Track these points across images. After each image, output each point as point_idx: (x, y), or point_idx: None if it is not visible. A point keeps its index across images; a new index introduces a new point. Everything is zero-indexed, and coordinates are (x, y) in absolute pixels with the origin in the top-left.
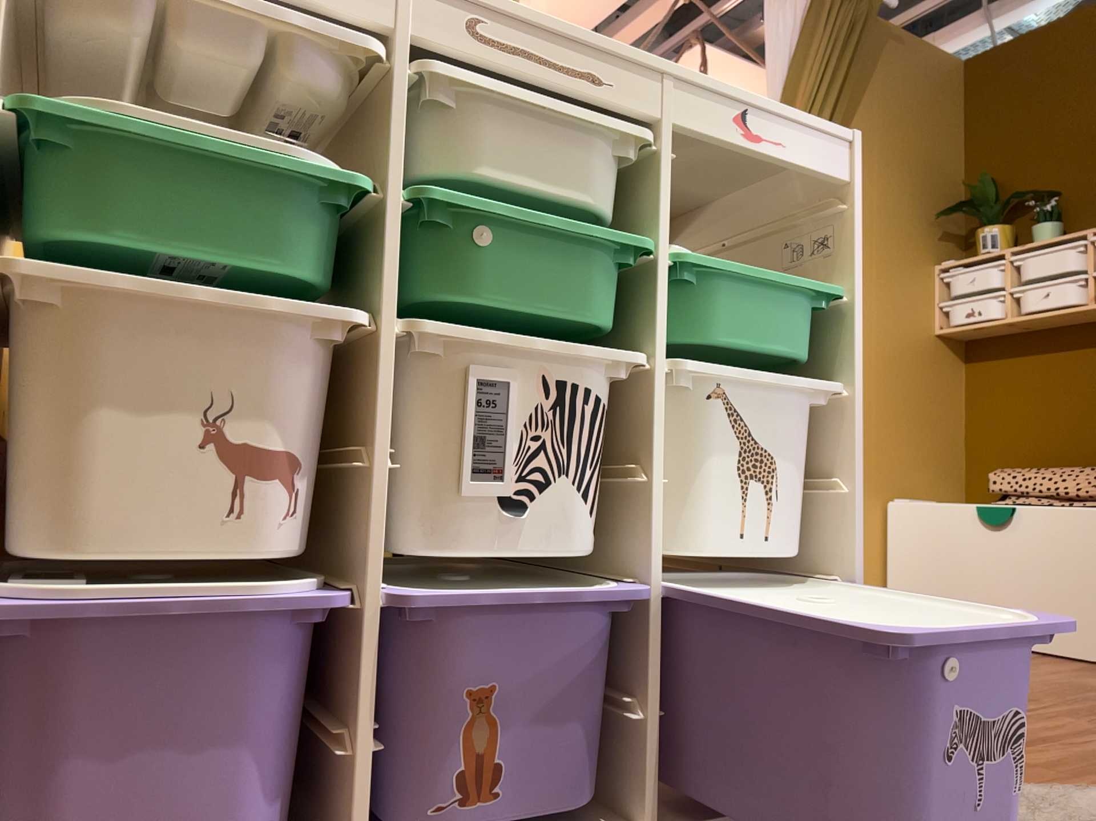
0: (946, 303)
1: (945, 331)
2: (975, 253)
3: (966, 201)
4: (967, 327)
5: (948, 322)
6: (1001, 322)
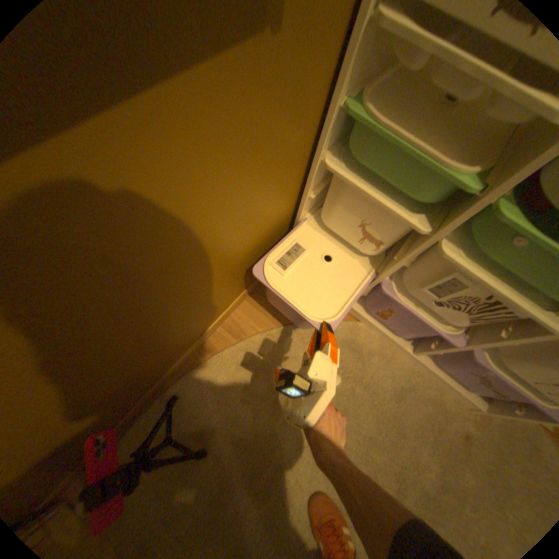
0: None
1: None
2: None
3: None
4: None
5: None
6: None
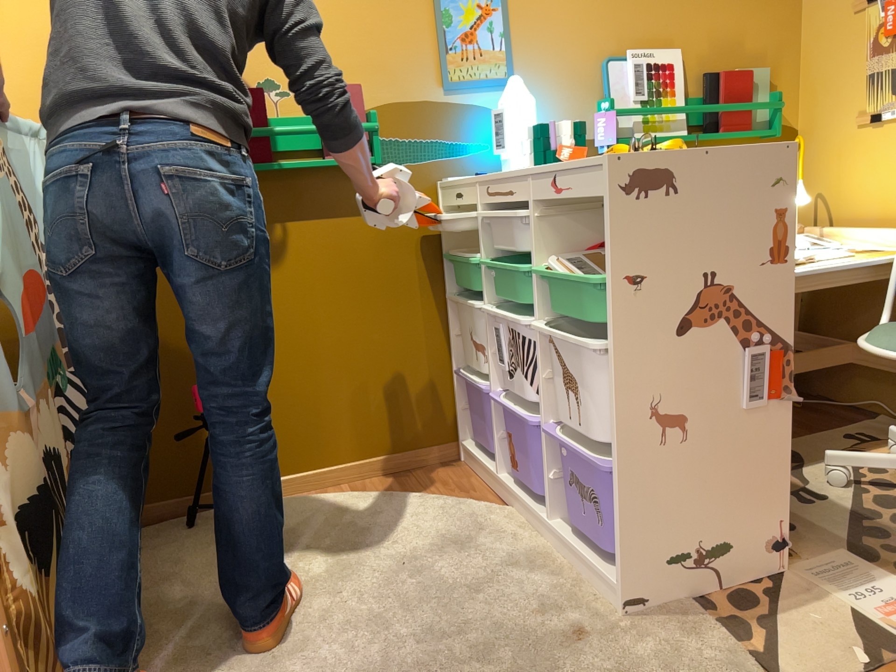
0: None
1: None
2: None
3: None
4: None
5: None
6: None
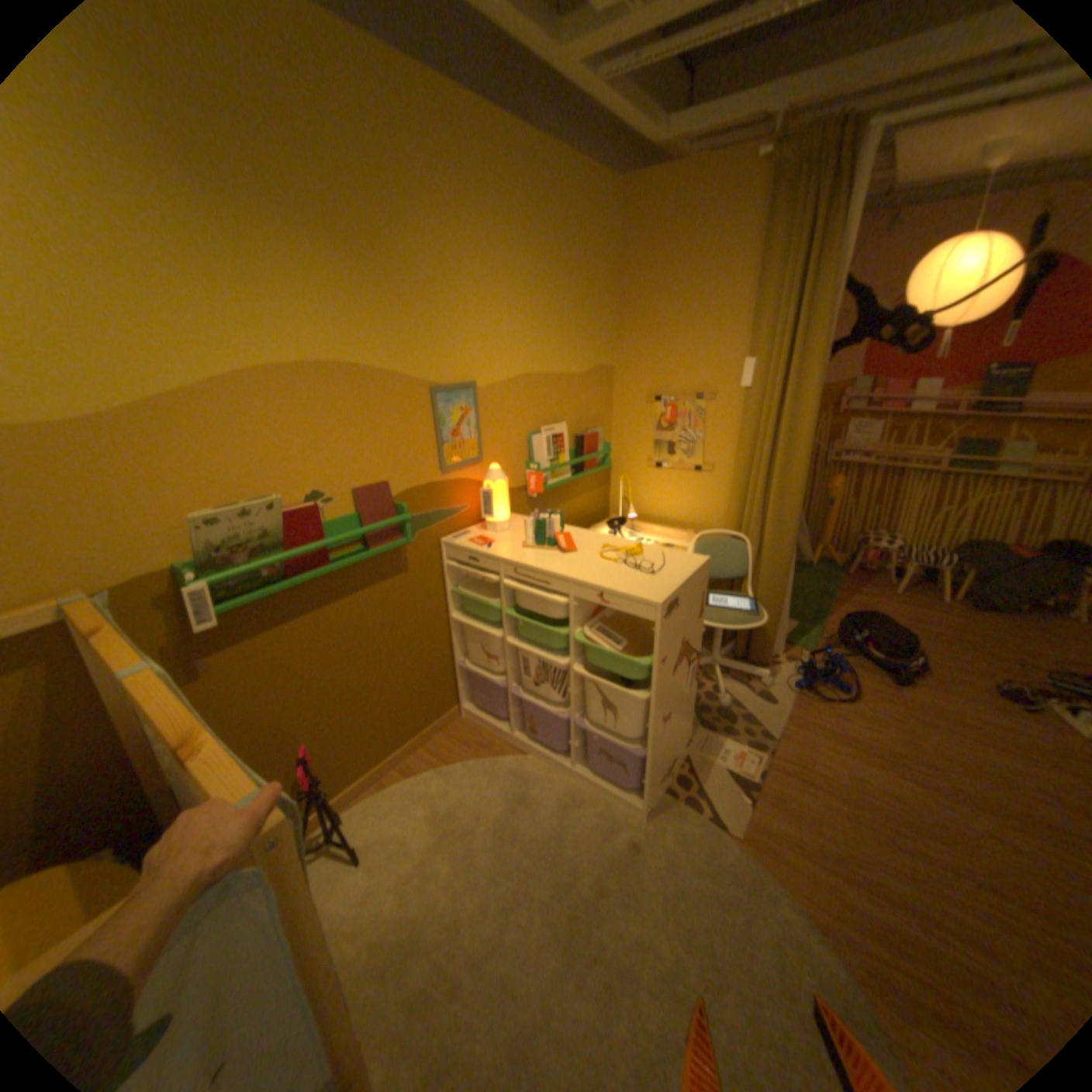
0: None
1: None
2: None
3: None
4: None
5: None
6: None
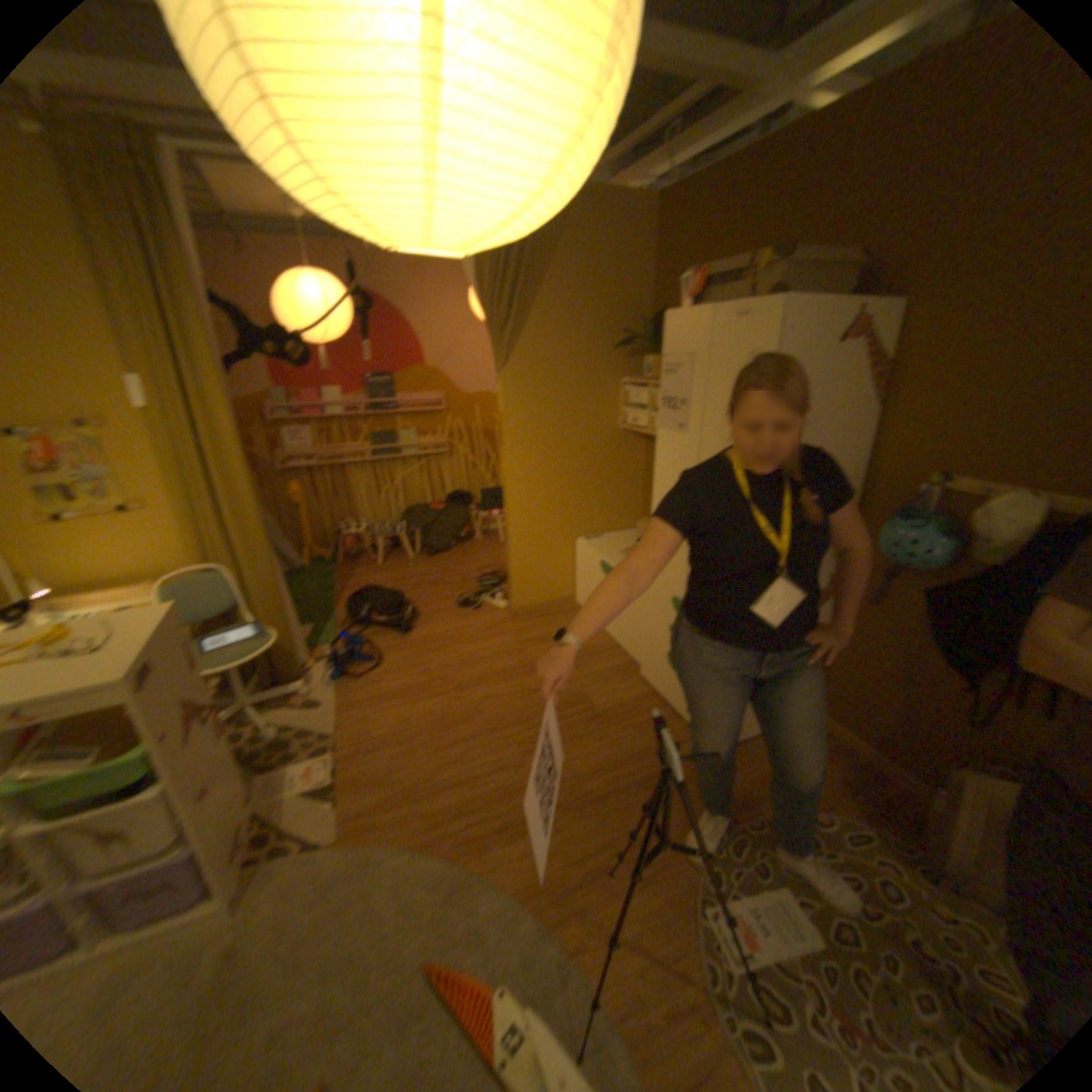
0: (627, 409)
1: (626, 429)
2: (645, 374)
3: (645, 330)
4: (634, 431)
5: (629, 423)
6: (647, 434)
